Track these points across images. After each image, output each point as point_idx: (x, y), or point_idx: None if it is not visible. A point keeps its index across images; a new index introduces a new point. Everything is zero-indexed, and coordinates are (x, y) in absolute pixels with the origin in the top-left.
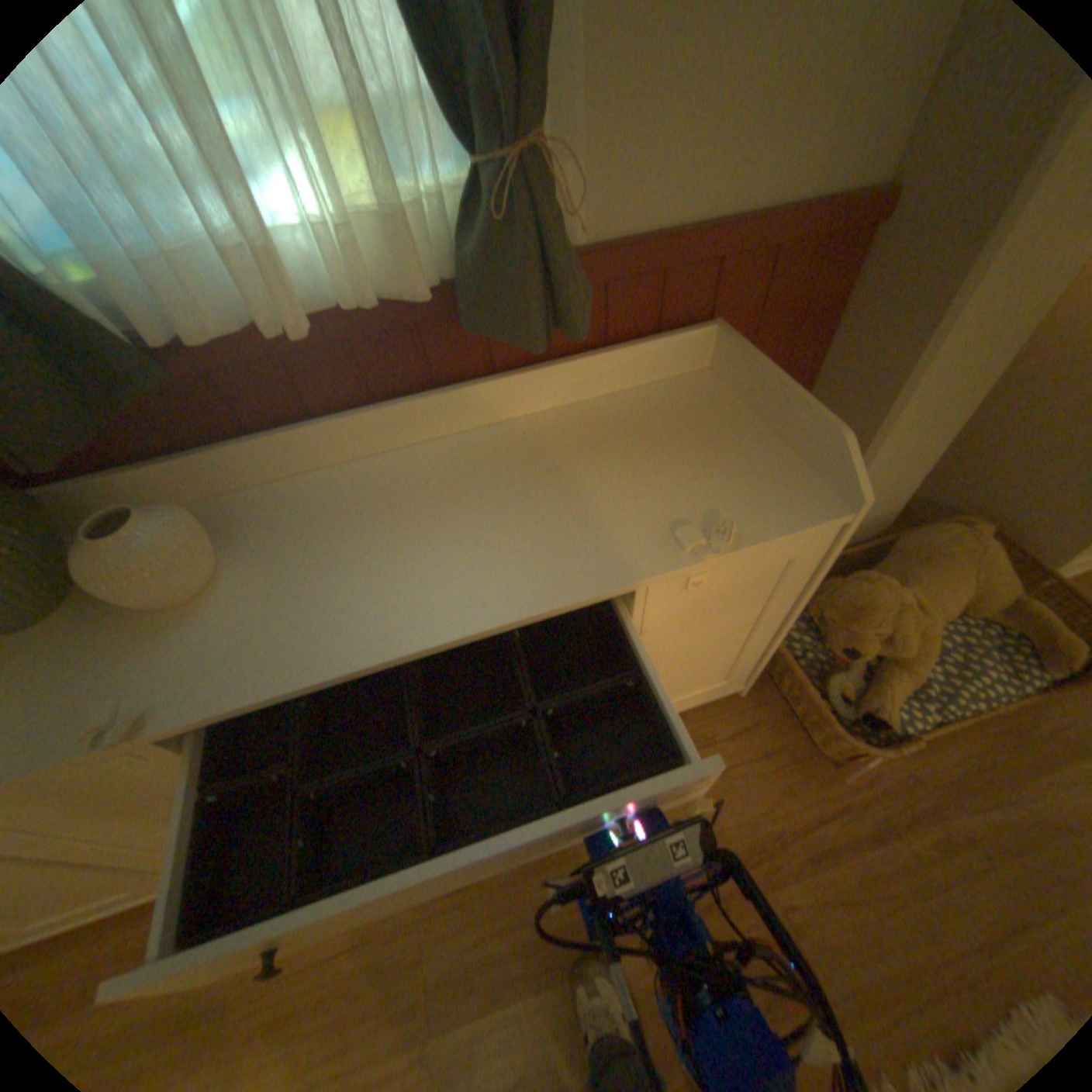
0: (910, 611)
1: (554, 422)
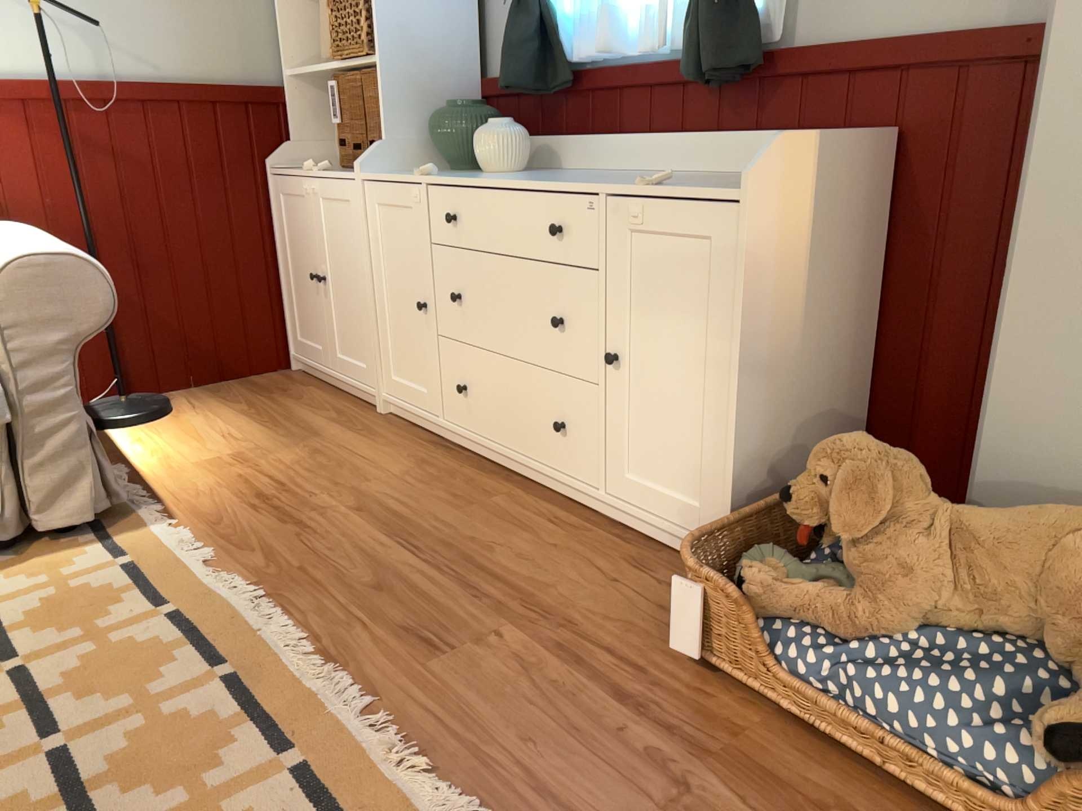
0: (895, 500)
1: (721, 176)
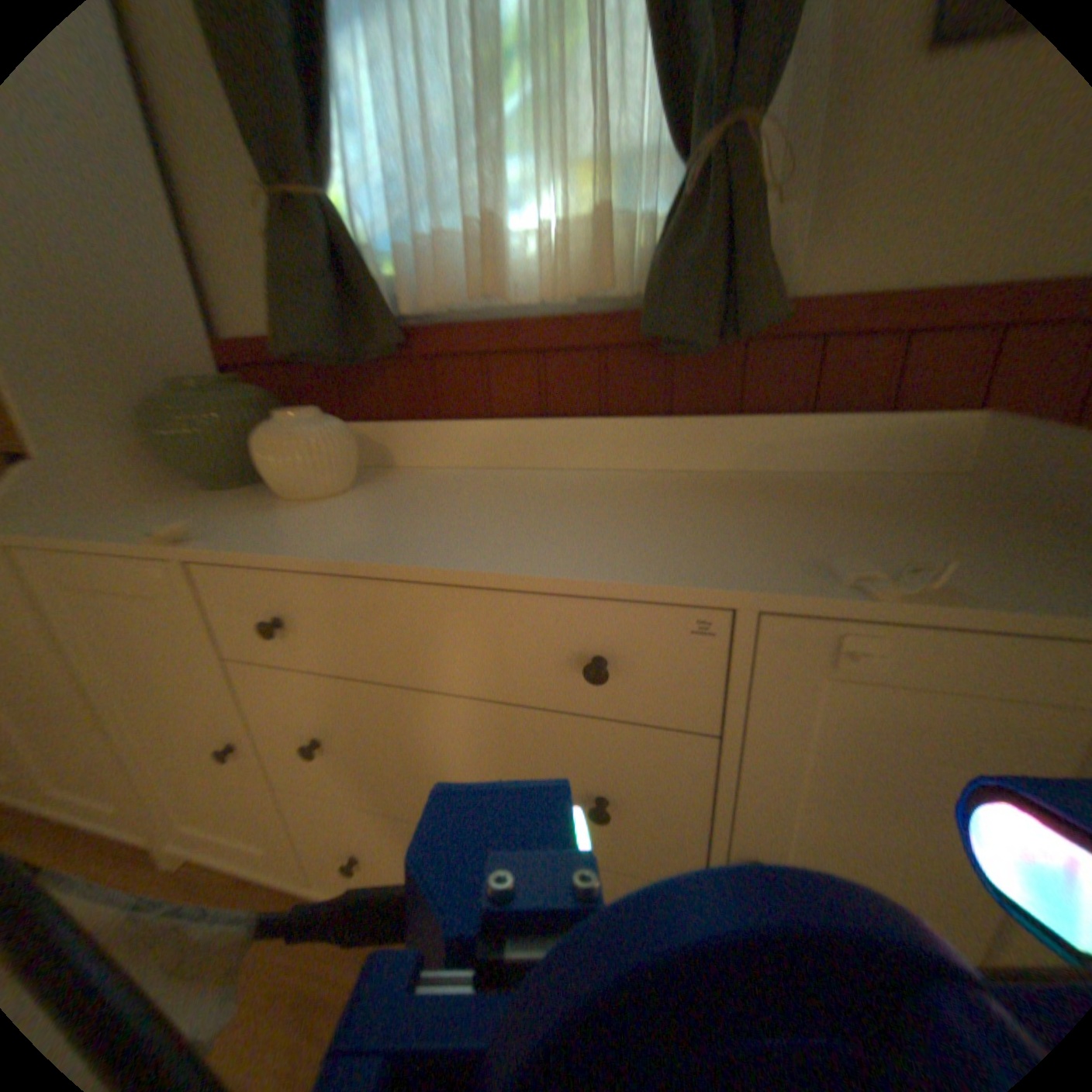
0: None
1: (725, 479)
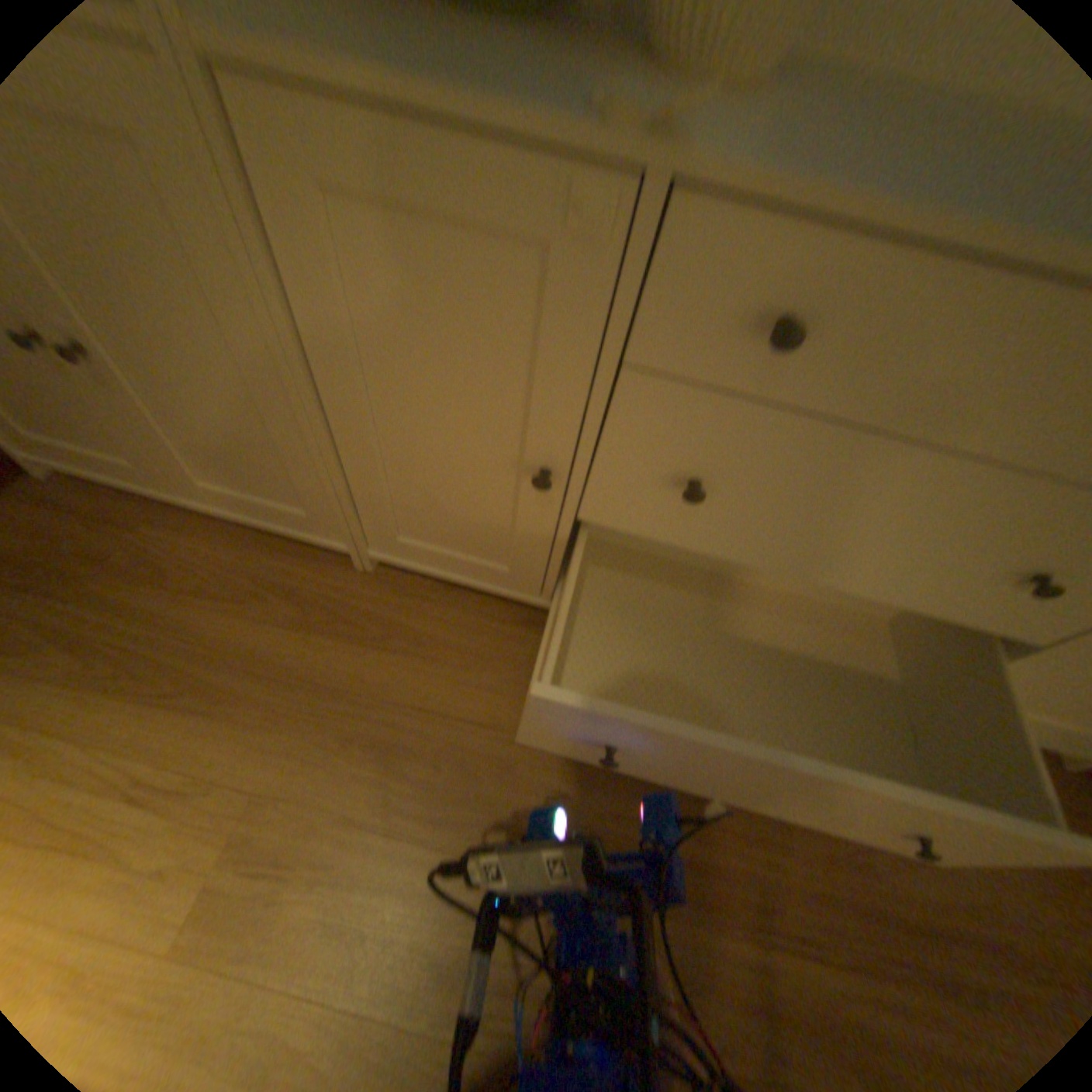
0: None
1: None
